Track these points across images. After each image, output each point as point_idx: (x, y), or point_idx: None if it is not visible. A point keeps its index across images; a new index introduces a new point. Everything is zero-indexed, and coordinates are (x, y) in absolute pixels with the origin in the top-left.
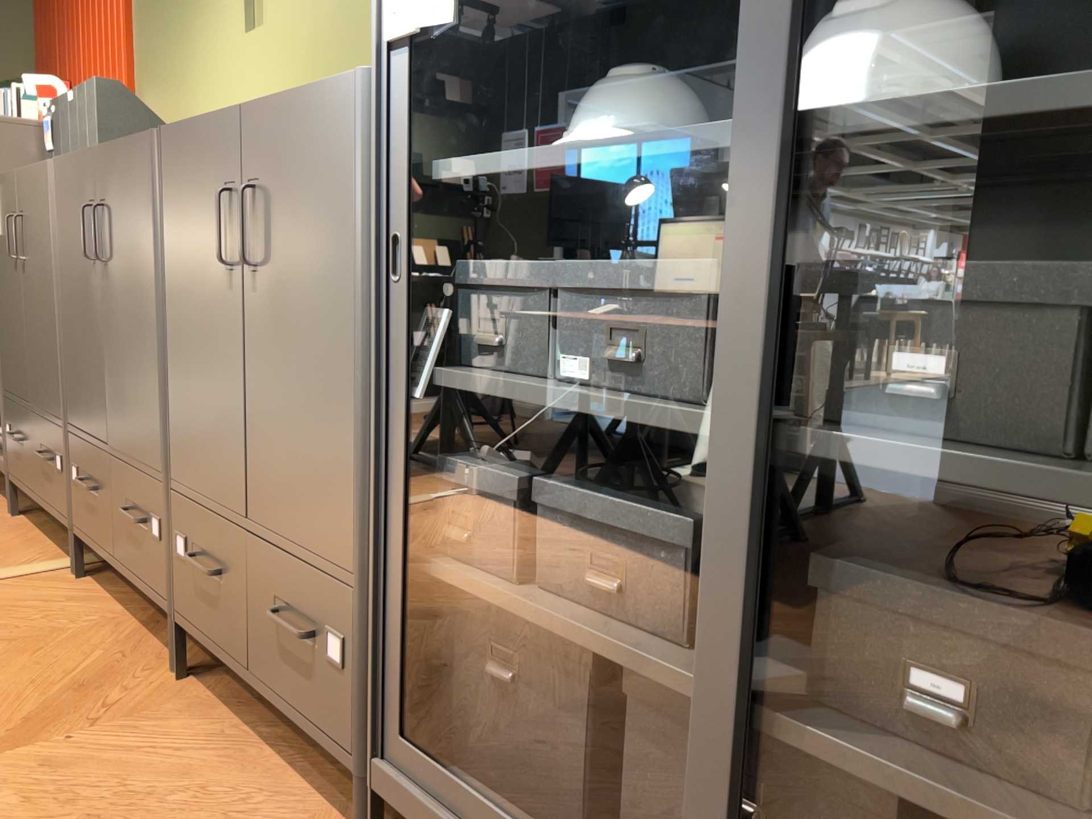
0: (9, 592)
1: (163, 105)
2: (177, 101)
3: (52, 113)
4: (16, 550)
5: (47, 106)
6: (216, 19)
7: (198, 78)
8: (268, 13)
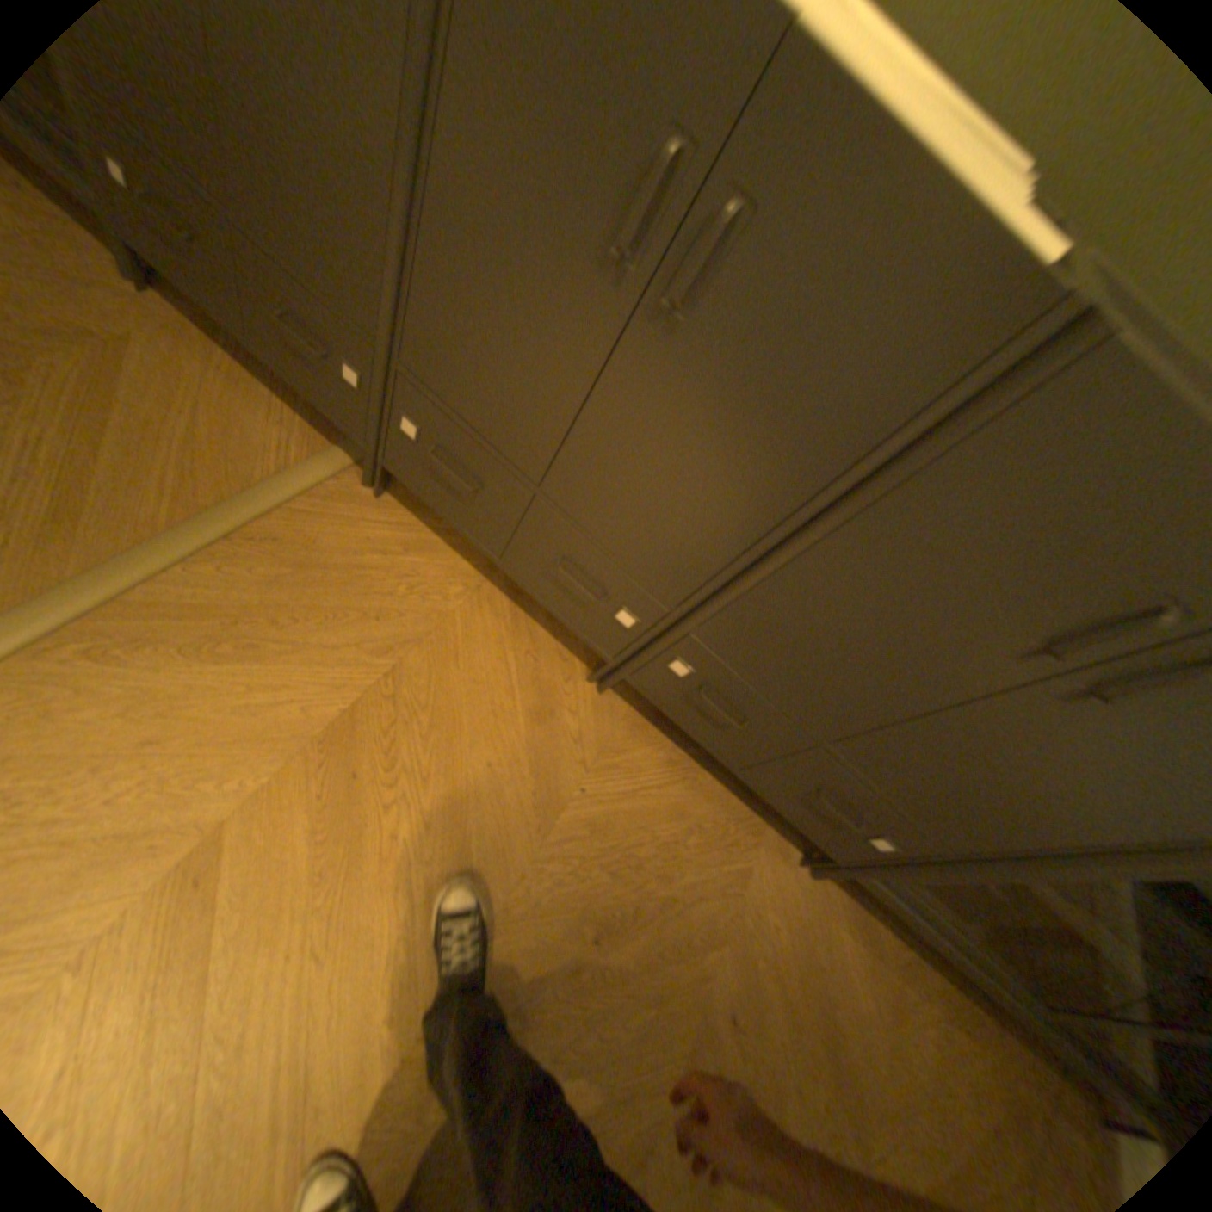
0: (322, 526)
1: None
2: None
3: None
4: (234, 407)
5: None
6: None
7: None
8: None
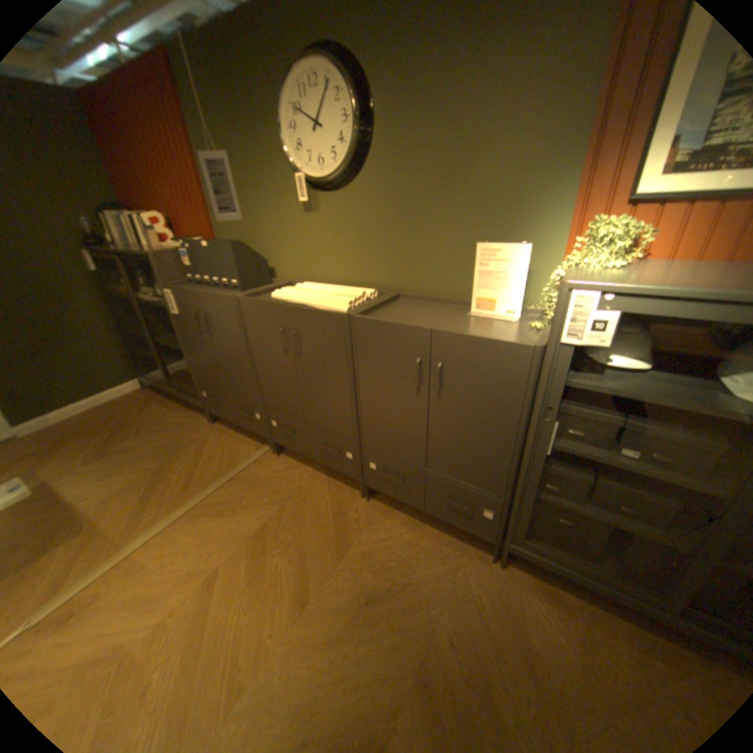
0: (259, 470)
1: (236, 233)
2: (248, 234)
3: (183, 246)
4: (235, 445)
5: (177, 241)
6: (276, 198)
7: (264, 225)
8: (322, 206)
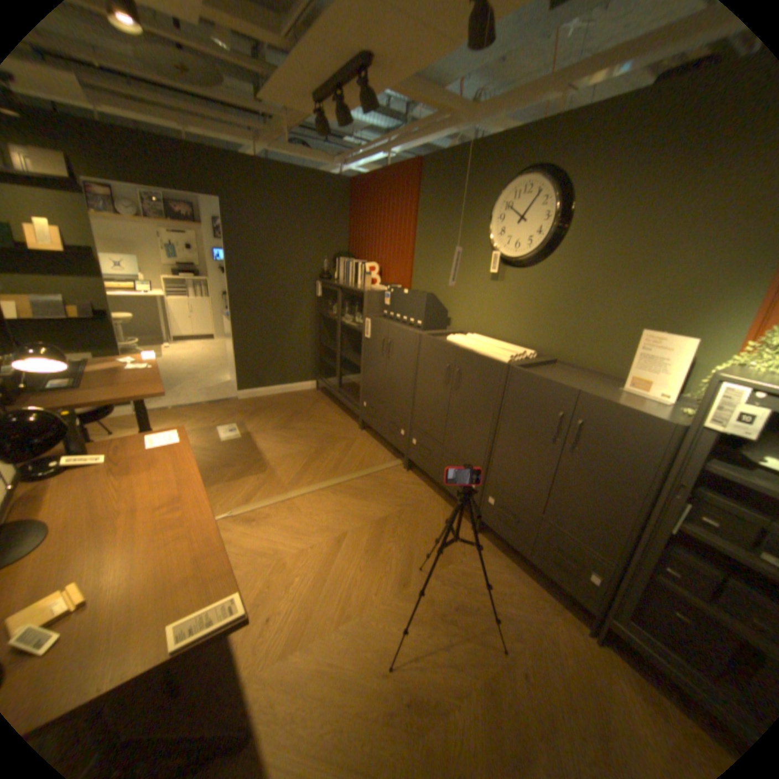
0: (391, 477)
1: (430, 287)
2: (439, 289)
3: (390, 291)
4: (376, 452)
5: (387, 287)
6: (471, 267)
7: (455, 285)
8: (509, 277)
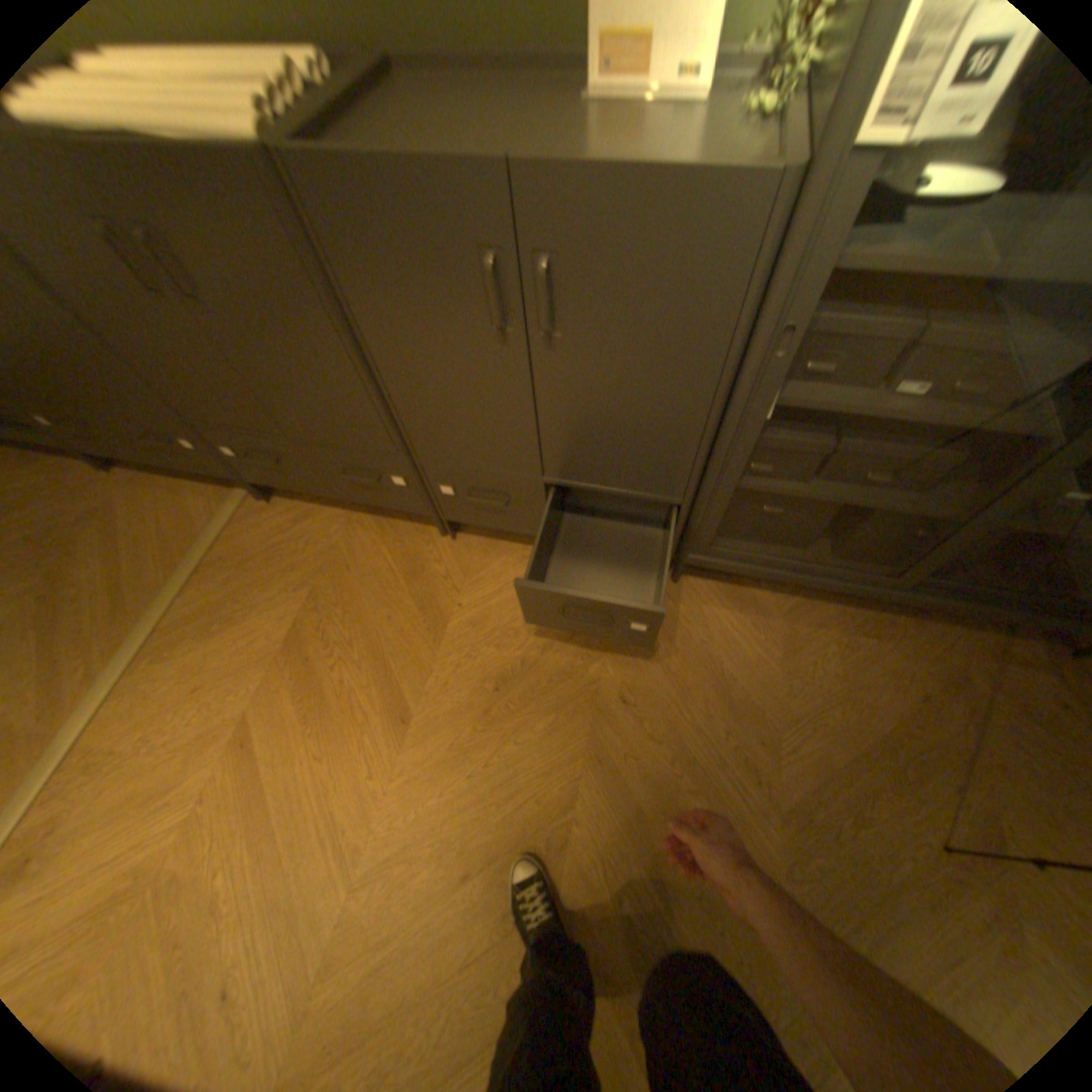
0: (245, 538)
1: None
2: None
3: None
4: (178, 503)
5: None
6: None
7: None
8: None
